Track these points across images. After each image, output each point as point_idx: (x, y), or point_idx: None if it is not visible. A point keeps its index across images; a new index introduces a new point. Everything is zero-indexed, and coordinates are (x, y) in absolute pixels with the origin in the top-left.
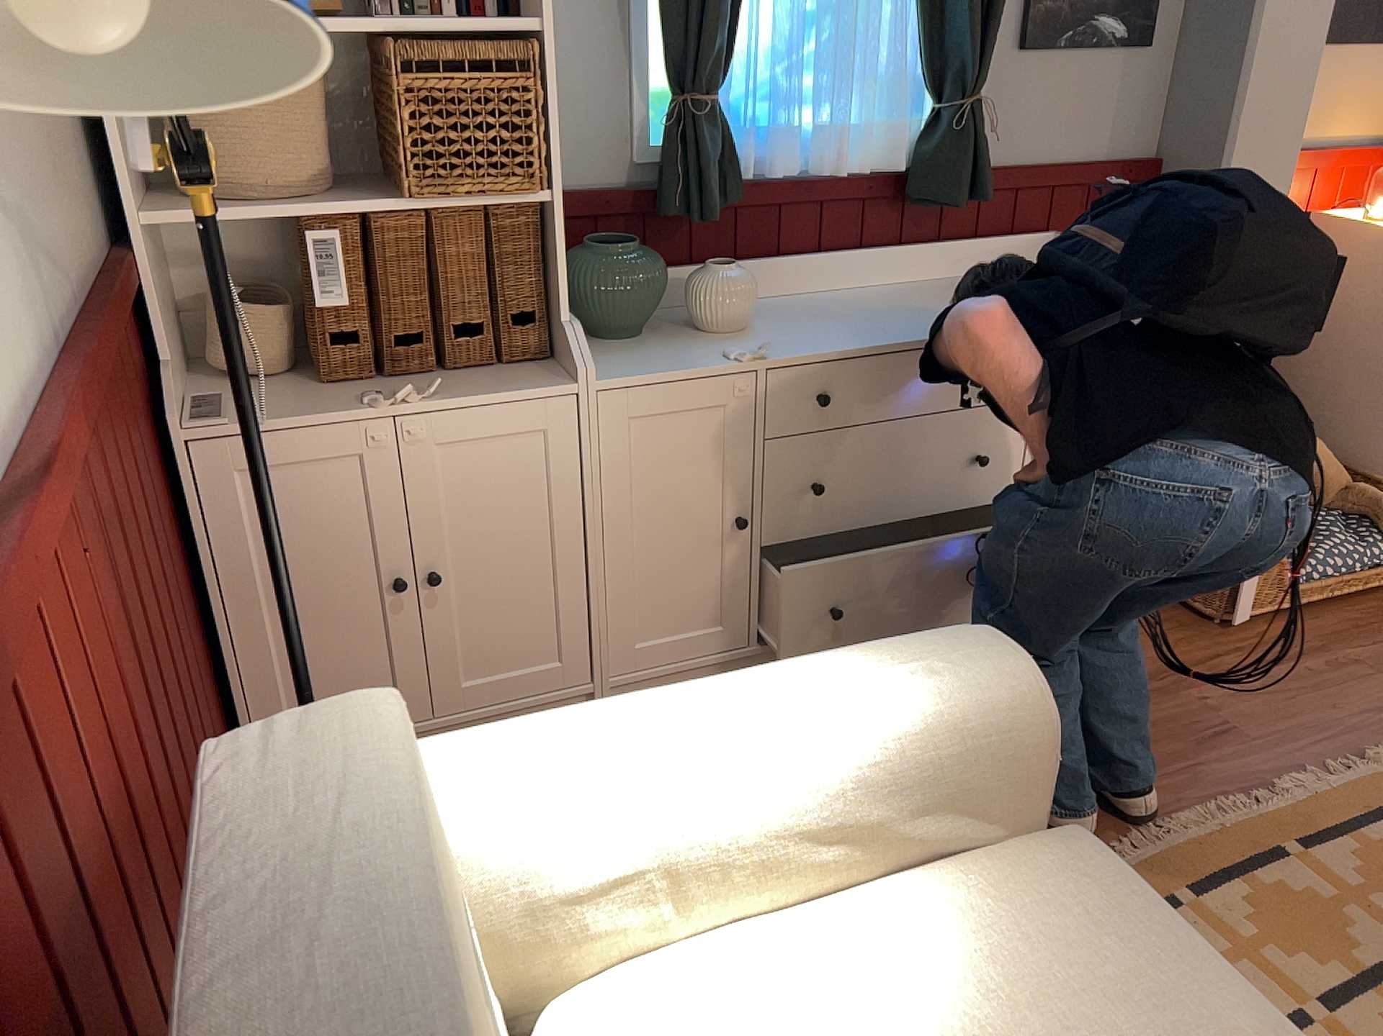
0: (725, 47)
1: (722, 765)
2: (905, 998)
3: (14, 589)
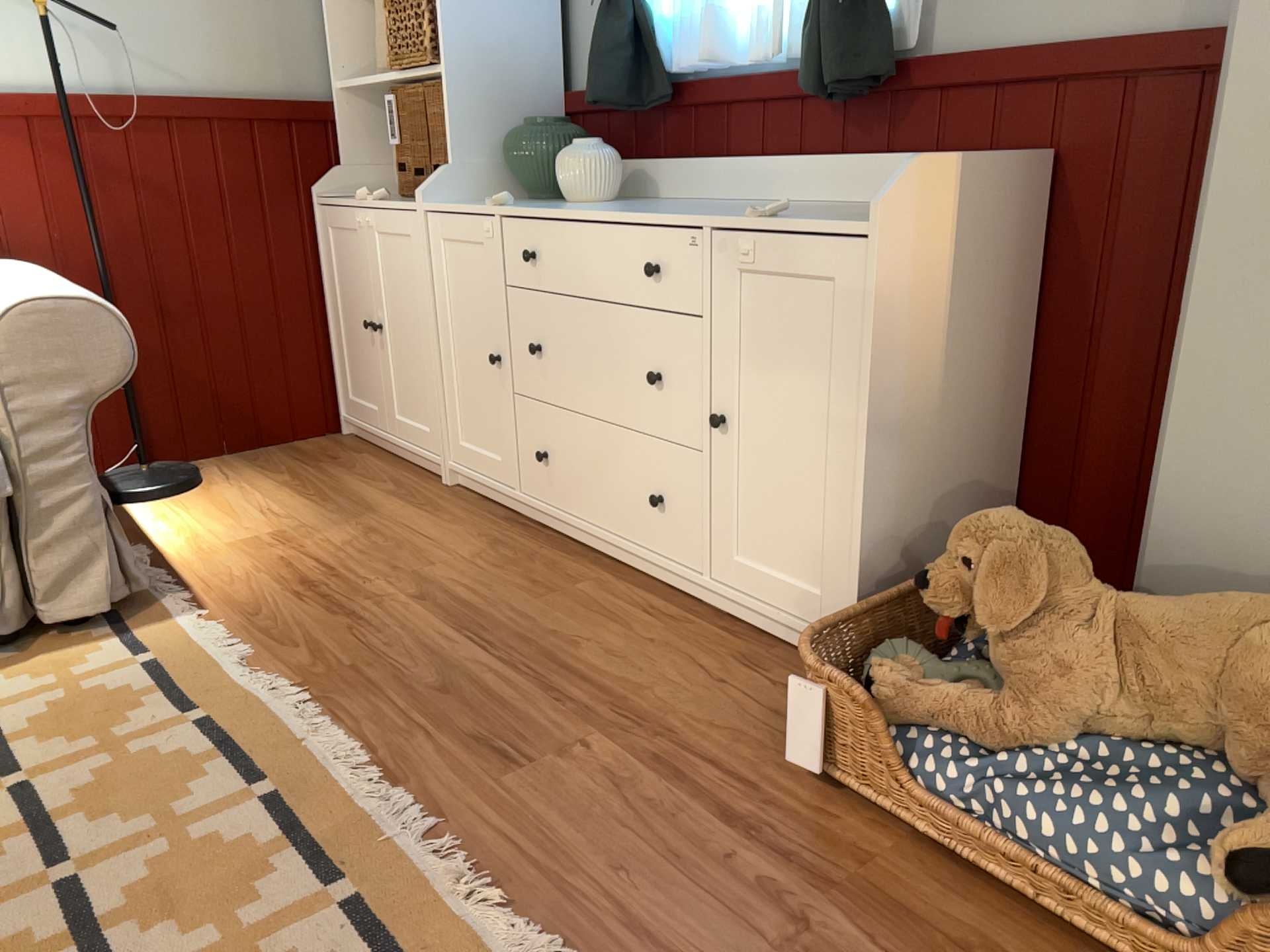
0: None
1: None
2: None
3: None
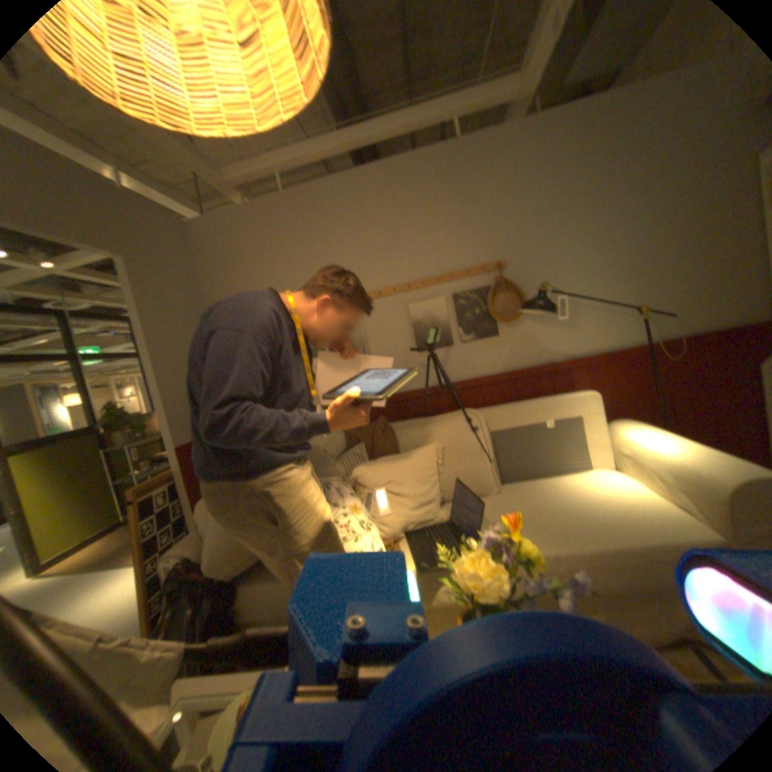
0: None
1: (657, 447)
2: (624, 499)
3: (592, 367)
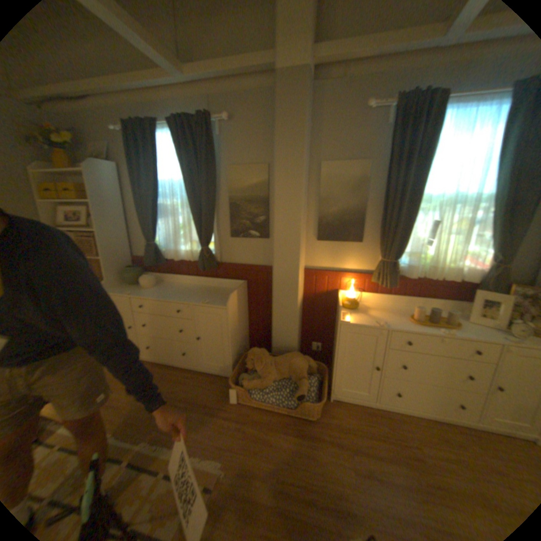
0: (149, 234)
1: None
2: None
3: None
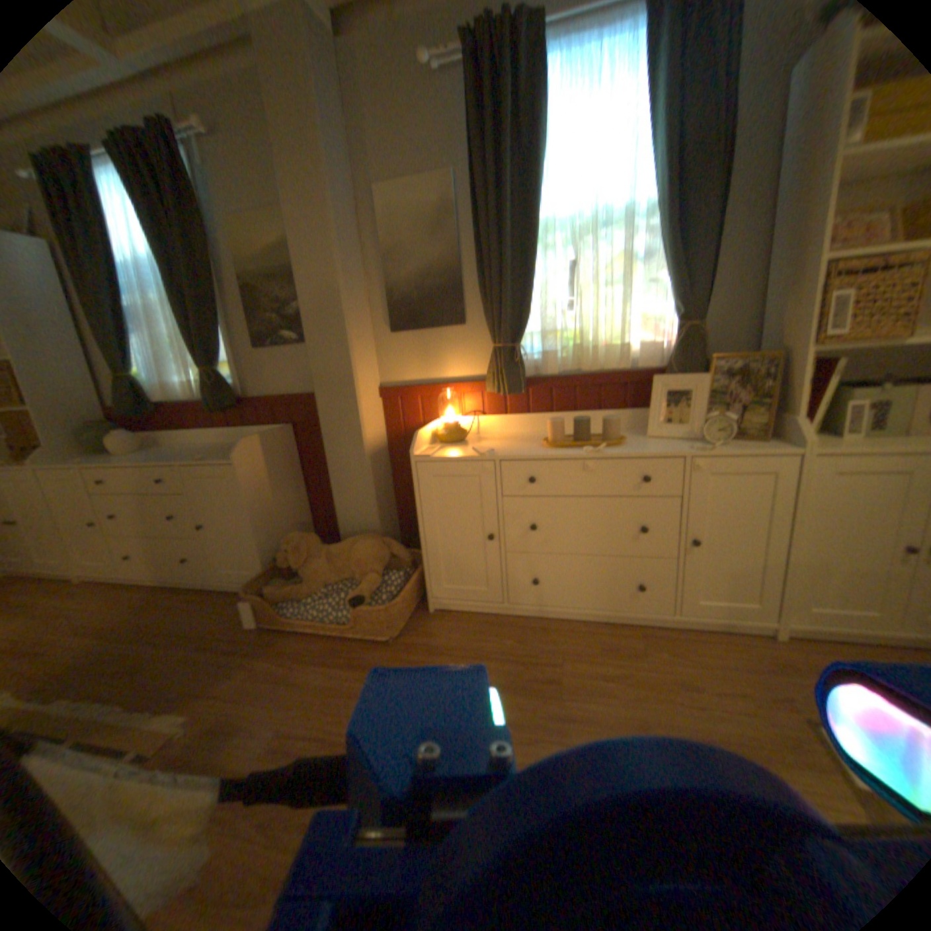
0: (117, 358)
1: None
2: None
3: None
